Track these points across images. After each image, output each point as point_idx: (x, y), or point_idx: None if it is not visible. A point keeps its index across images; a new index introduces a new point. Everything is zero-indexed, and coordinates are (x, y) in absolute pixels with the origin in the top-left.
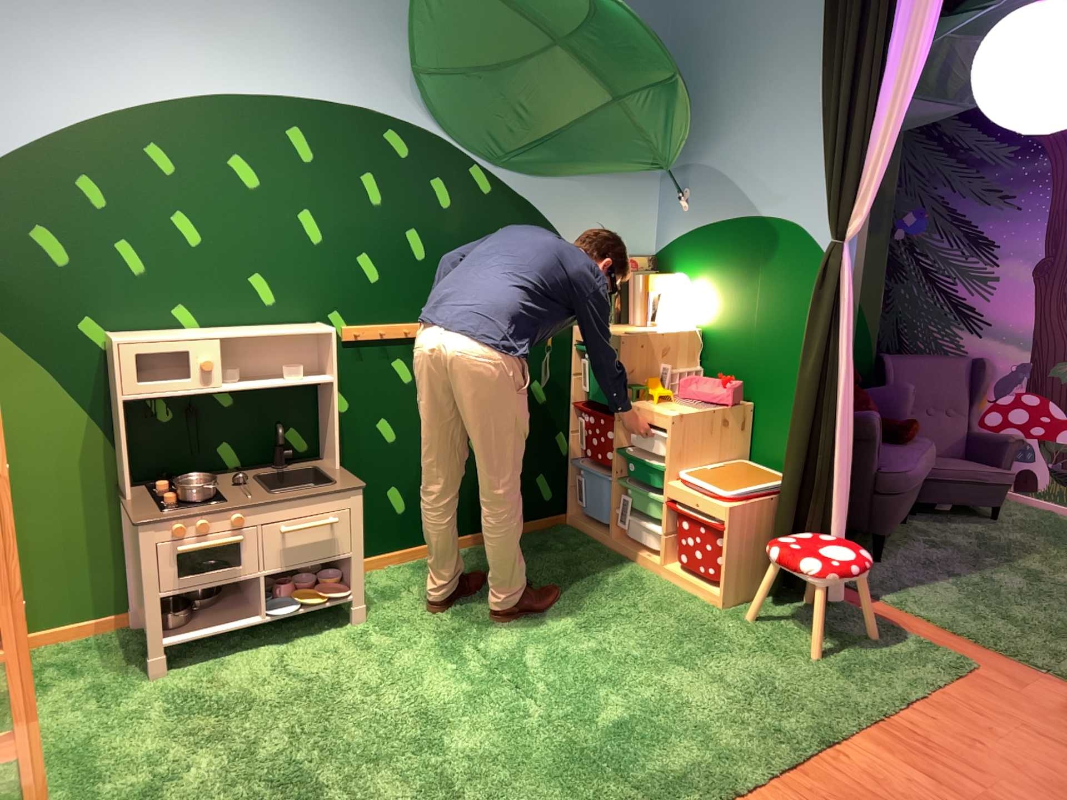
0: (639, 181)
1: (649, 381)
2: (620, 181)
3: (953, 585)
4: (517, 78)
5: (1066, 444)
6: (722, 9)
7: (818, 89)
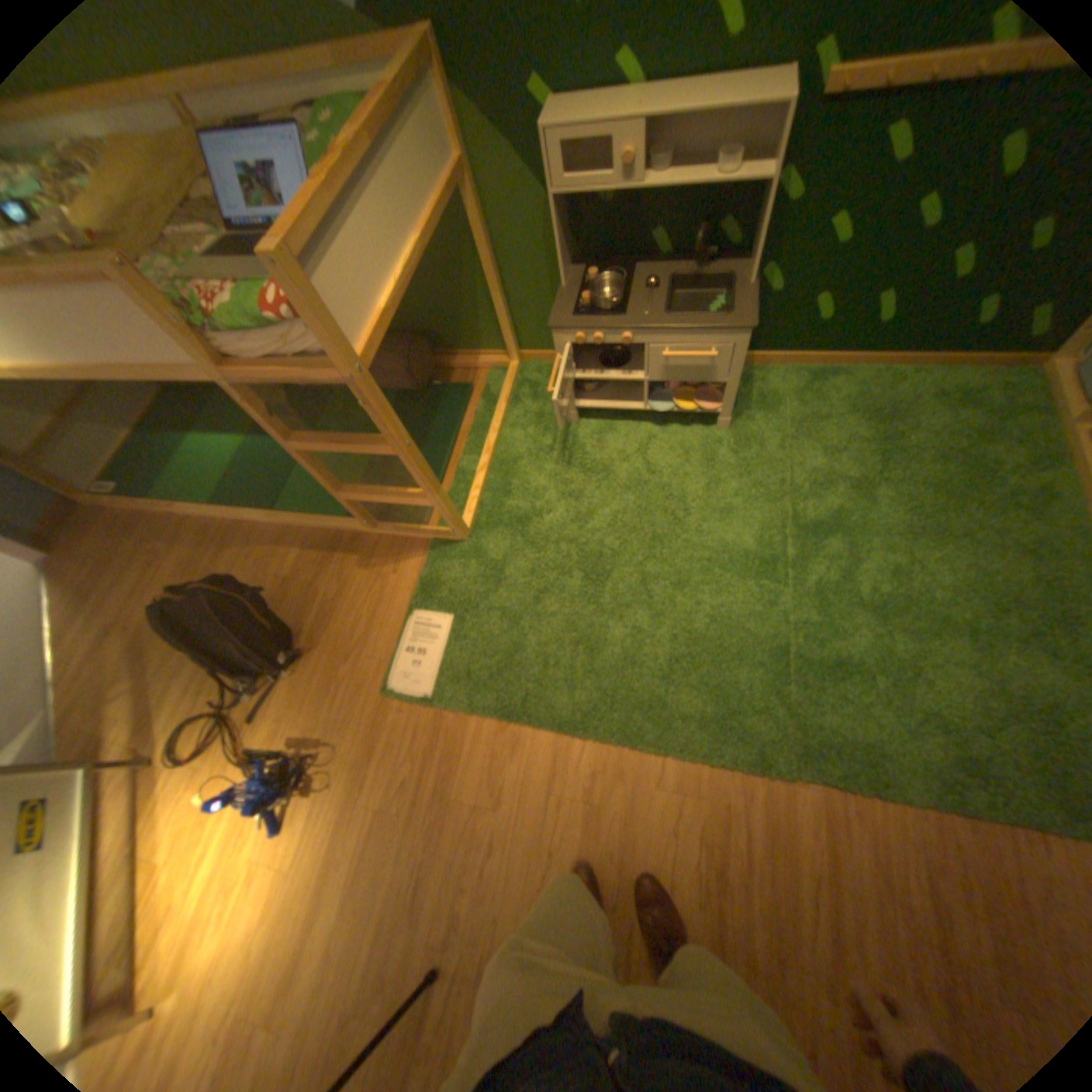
0: None
1: None
2: None
3: None
4: None
5: None
6: None
7: None
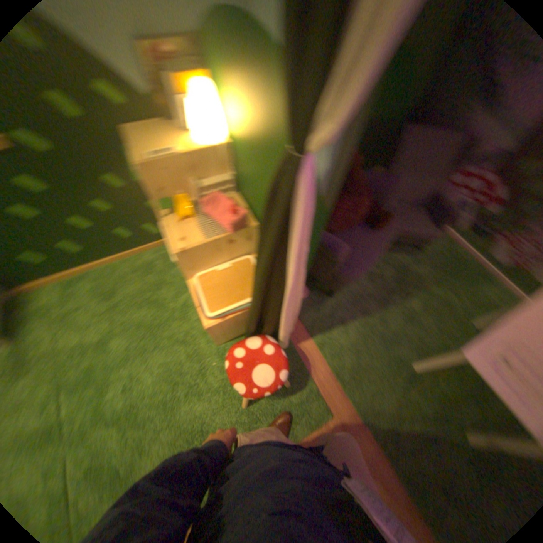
0: None
1: (178, 195)
2: None
3: (360, 327)
4: None
5: (493, 214)
6: None
7: None
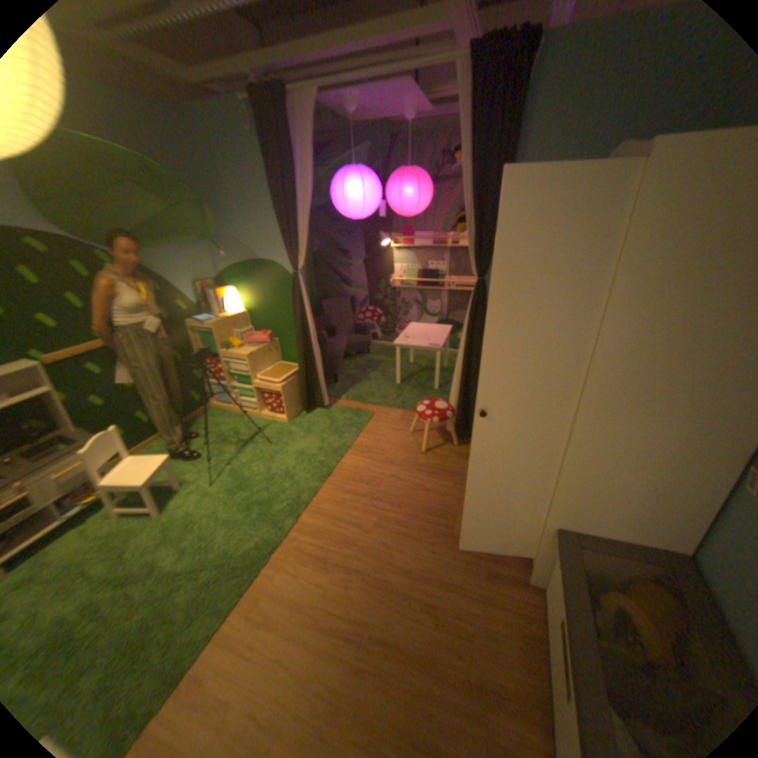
0: (197, 245)
1: (231, 340)
2: (186, 246)
3: (362, 385)
4: (108, 200)
5: (385, 322)
6: (214, 157)
7: (271, 203)
